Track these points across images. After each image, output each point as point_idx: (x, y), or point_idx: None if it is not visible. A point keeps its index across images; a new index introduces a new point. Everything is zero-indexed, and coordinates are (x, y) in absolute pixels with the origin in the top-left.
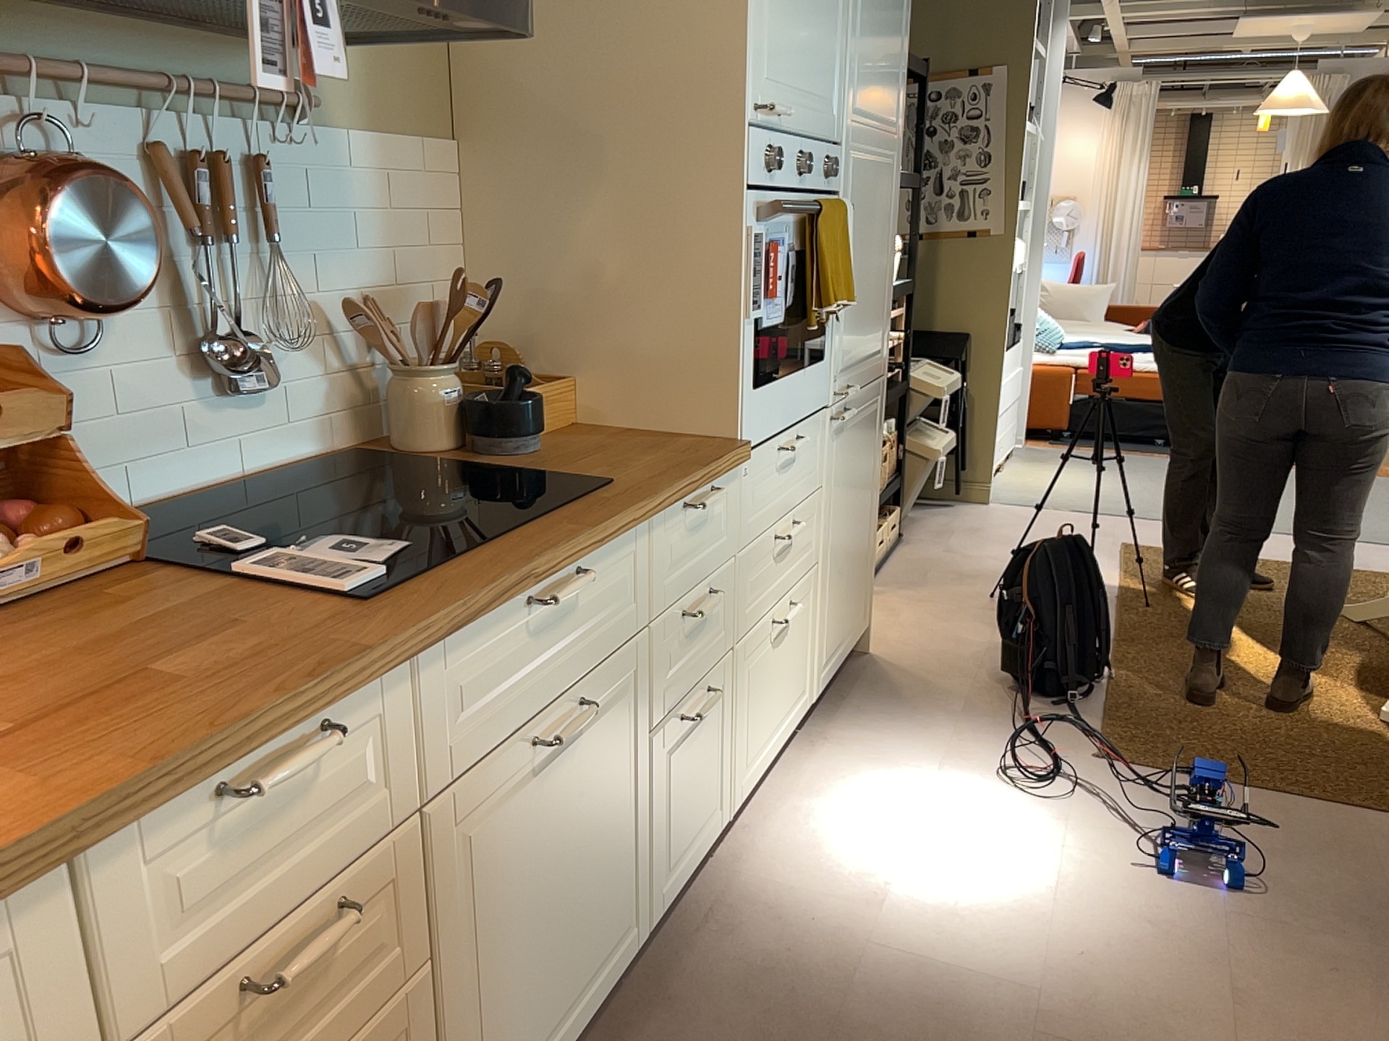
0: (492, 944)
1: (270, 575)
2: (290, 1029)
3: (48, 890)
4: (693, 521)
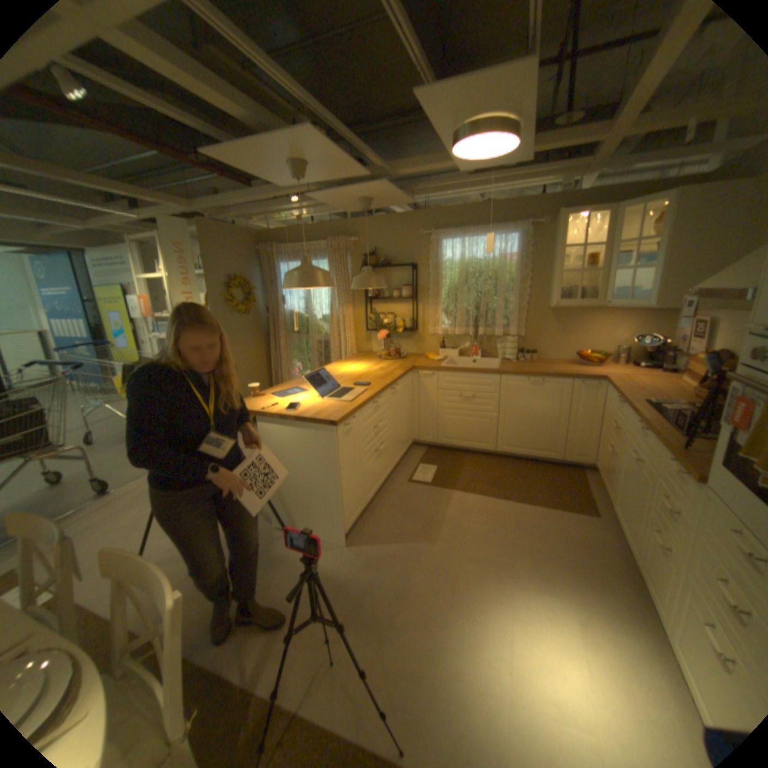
0: (625, 477)
1: (671, 401)
2: (616, 436)
3: (615, 391)
4: (680, 474)
